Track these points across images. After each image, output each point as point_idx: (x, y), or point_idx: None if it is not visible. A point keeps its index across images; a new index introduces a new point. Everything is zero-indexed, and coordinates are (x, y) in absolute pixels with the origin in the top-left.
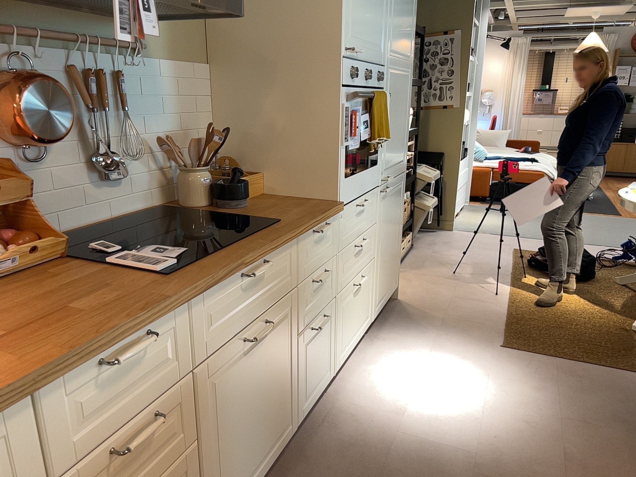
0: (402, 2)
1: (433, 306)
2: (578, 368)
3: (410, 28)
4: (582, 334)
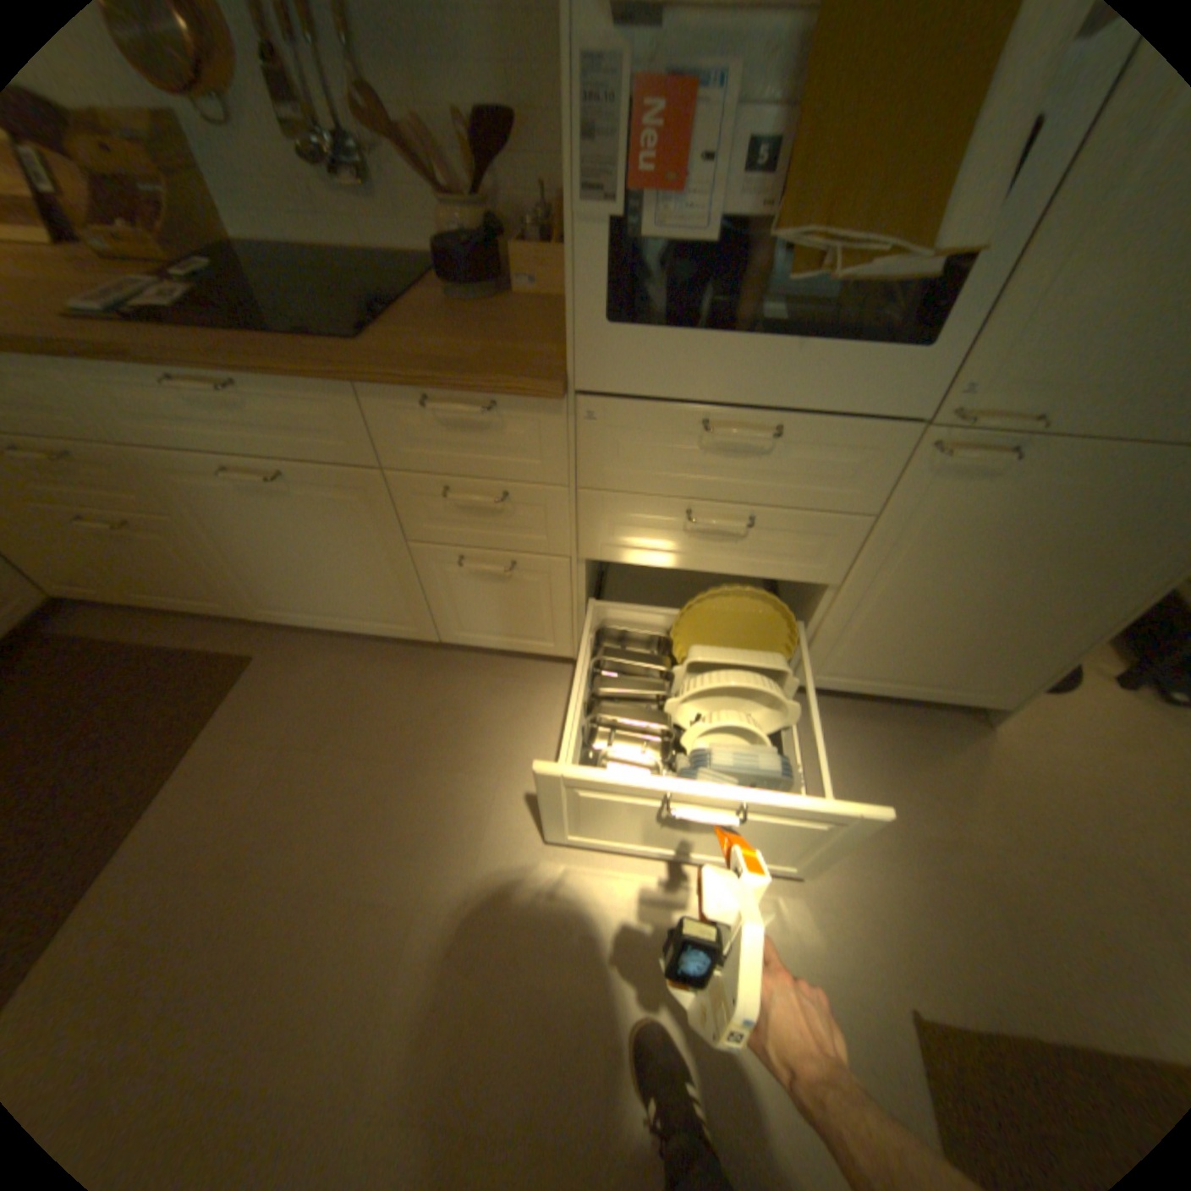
0: None
1: (1028, 819)
2: None
3: None
4: None
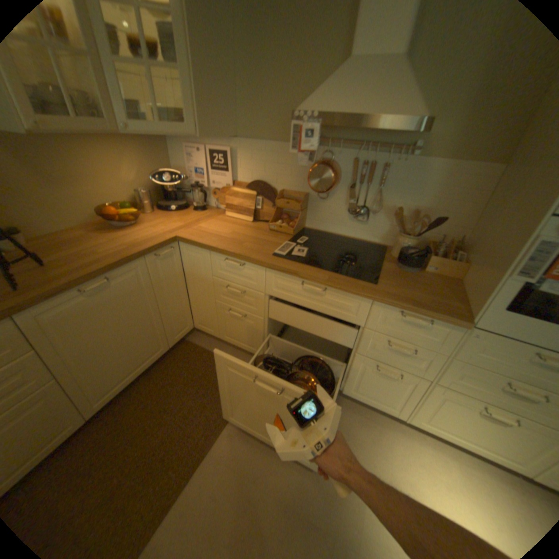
0: None
1: None
2: None
3: None
4: None
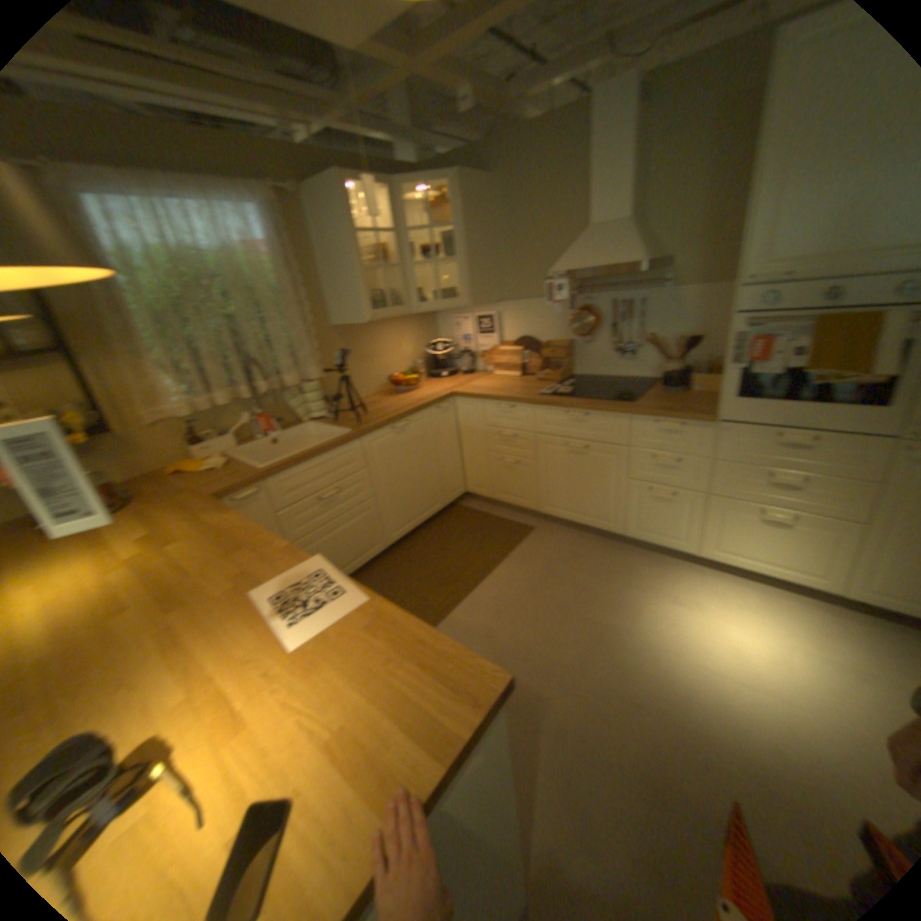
0: None
1: None
2: None
3: None
4: None
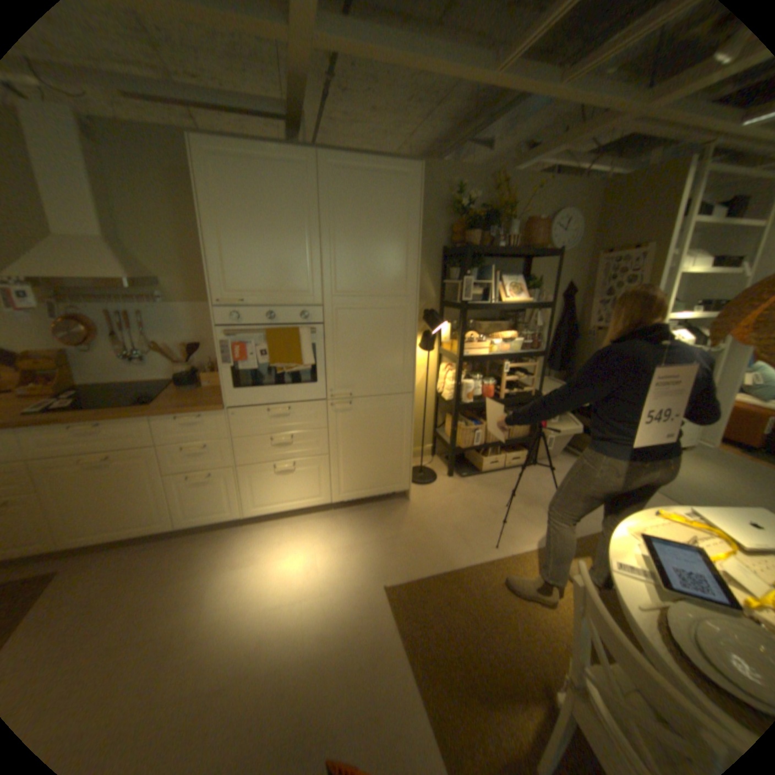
0: (360, 248)
1: (419, 523)
2: (394, 665)
3: (394, 267)
4: (481, 649)
